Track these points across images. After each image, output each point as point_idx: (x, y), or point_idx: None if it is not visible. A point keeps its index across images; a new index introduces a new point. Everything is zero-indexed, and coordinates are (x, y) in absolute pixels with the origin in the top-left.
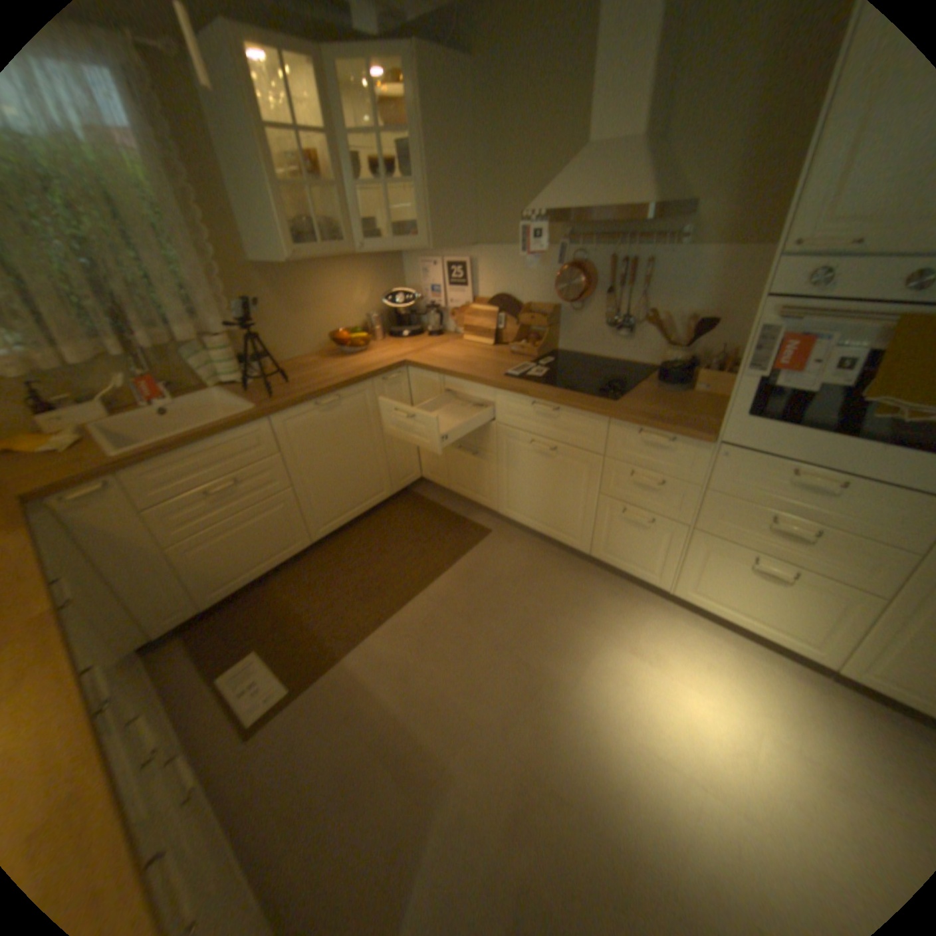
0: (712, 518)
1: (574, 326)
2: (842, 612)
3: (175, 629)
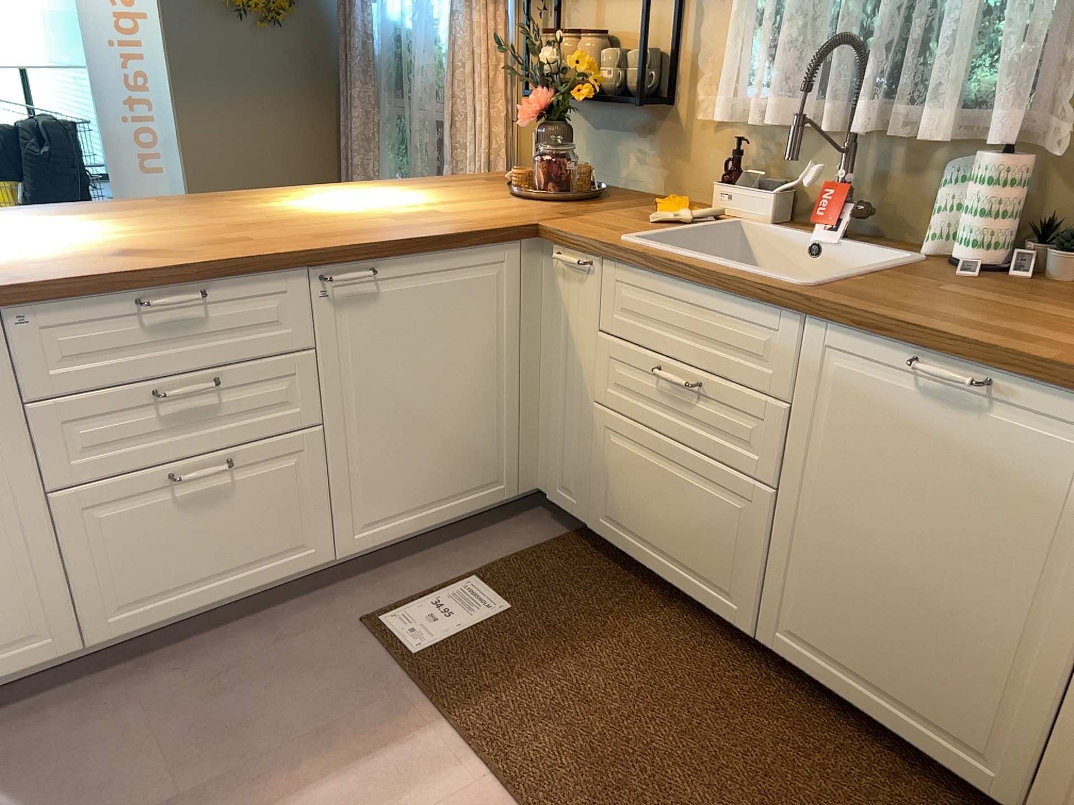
0: None
1: None
2: None
3: (566, 510)
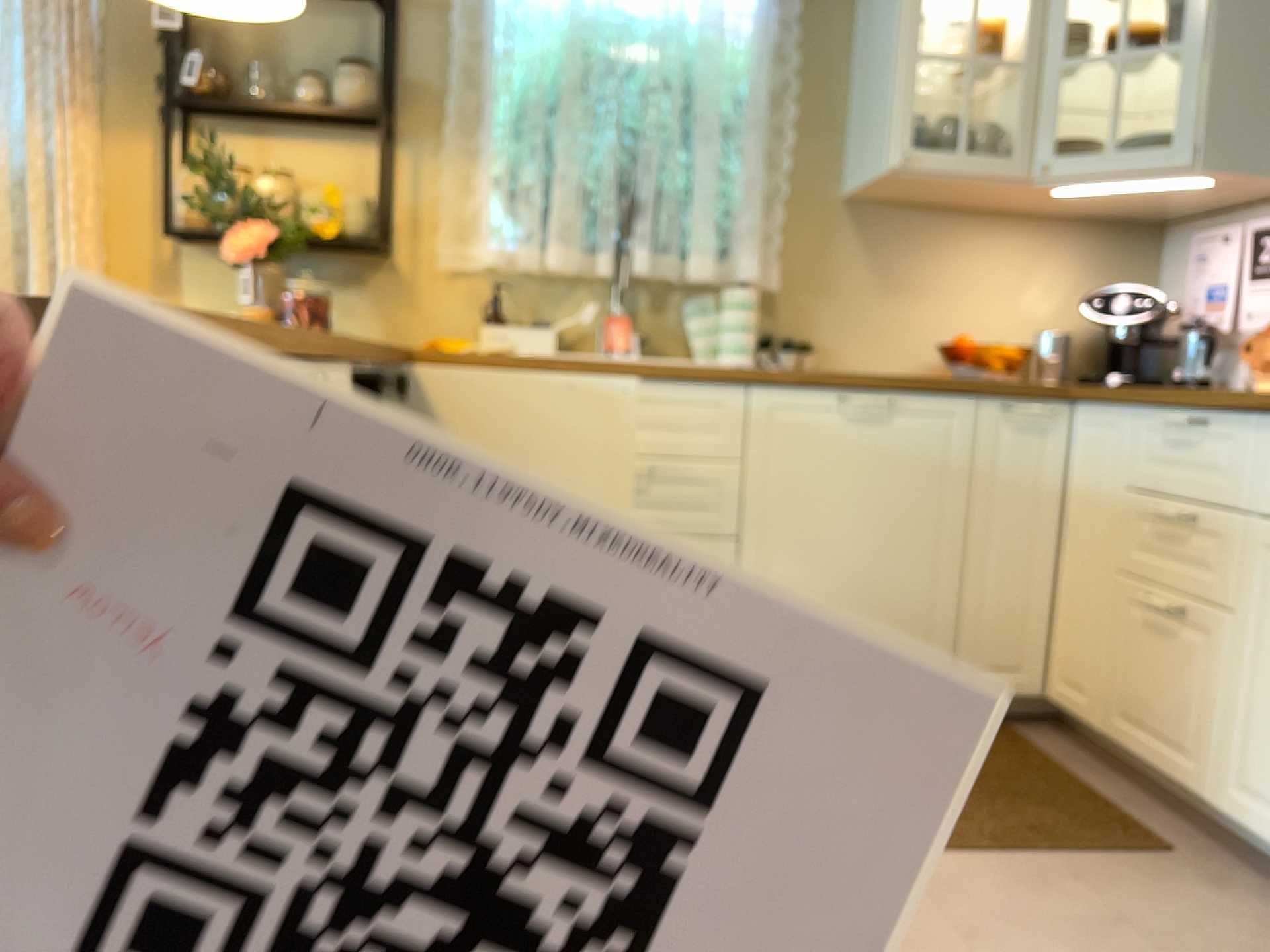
0: None
1: None
2: None
3: None
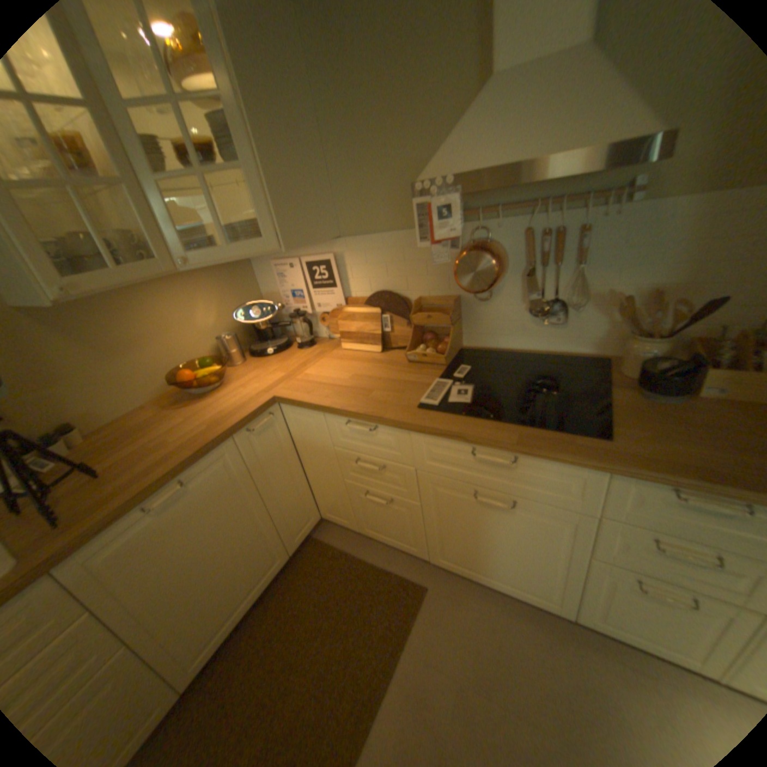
0: None
1: (483, 318)
2: None
3: None
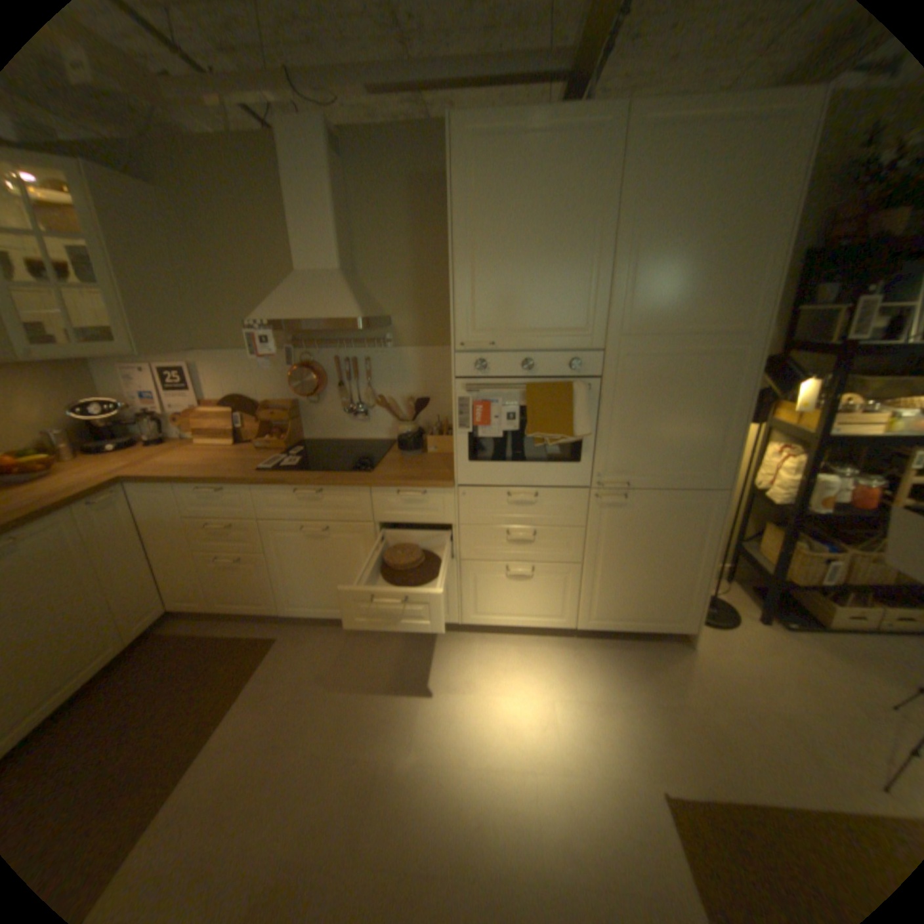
0: (469, 546)
1: (316, 417)
2: (563, 584)
3: None
